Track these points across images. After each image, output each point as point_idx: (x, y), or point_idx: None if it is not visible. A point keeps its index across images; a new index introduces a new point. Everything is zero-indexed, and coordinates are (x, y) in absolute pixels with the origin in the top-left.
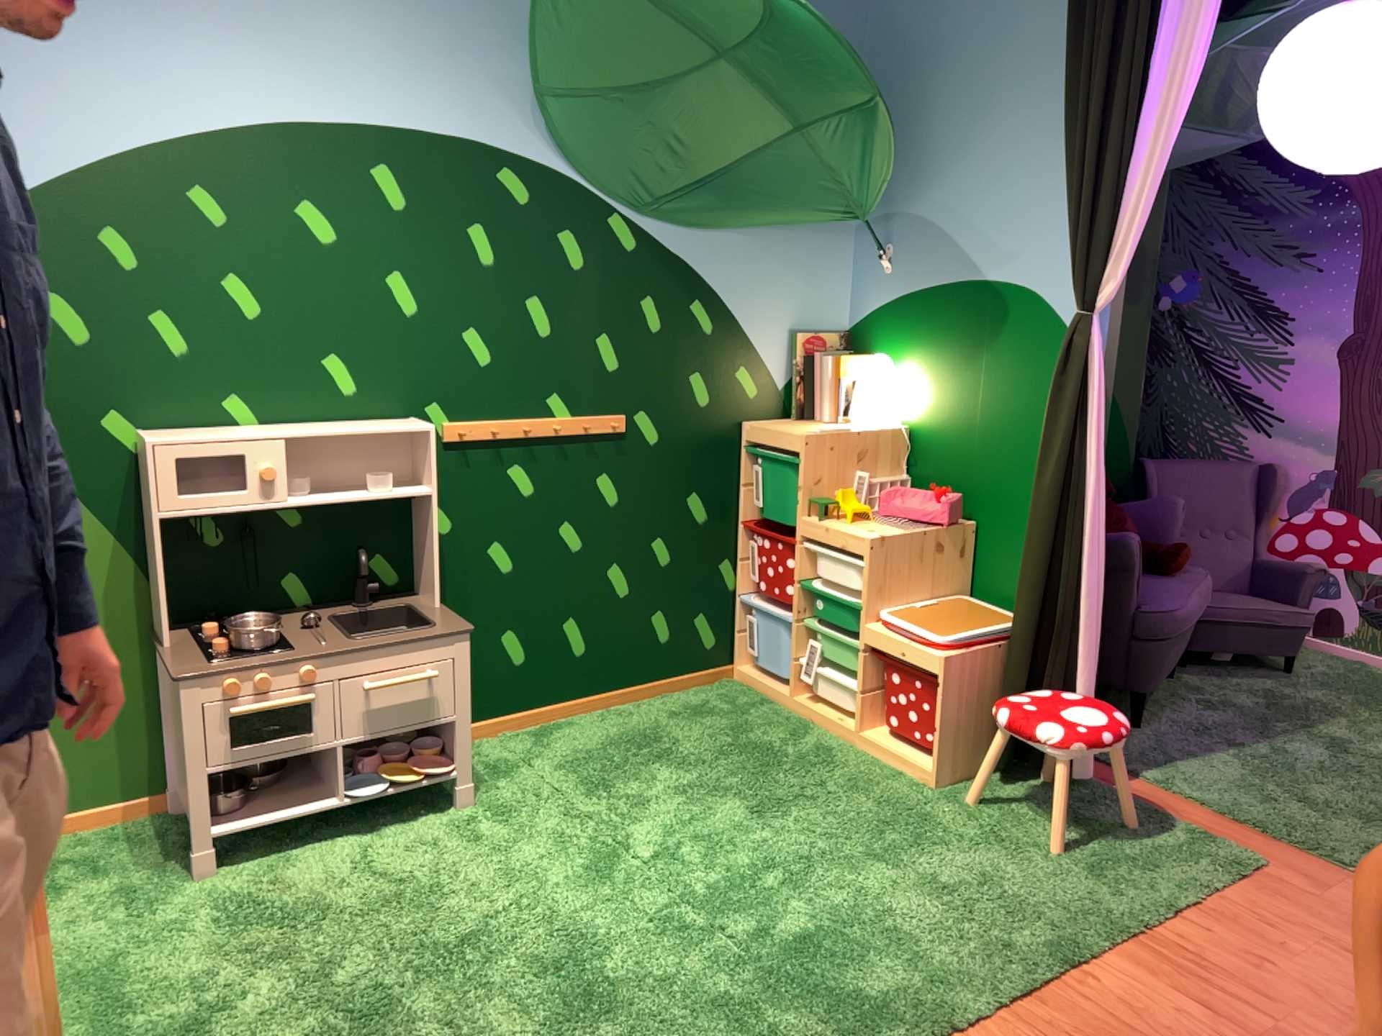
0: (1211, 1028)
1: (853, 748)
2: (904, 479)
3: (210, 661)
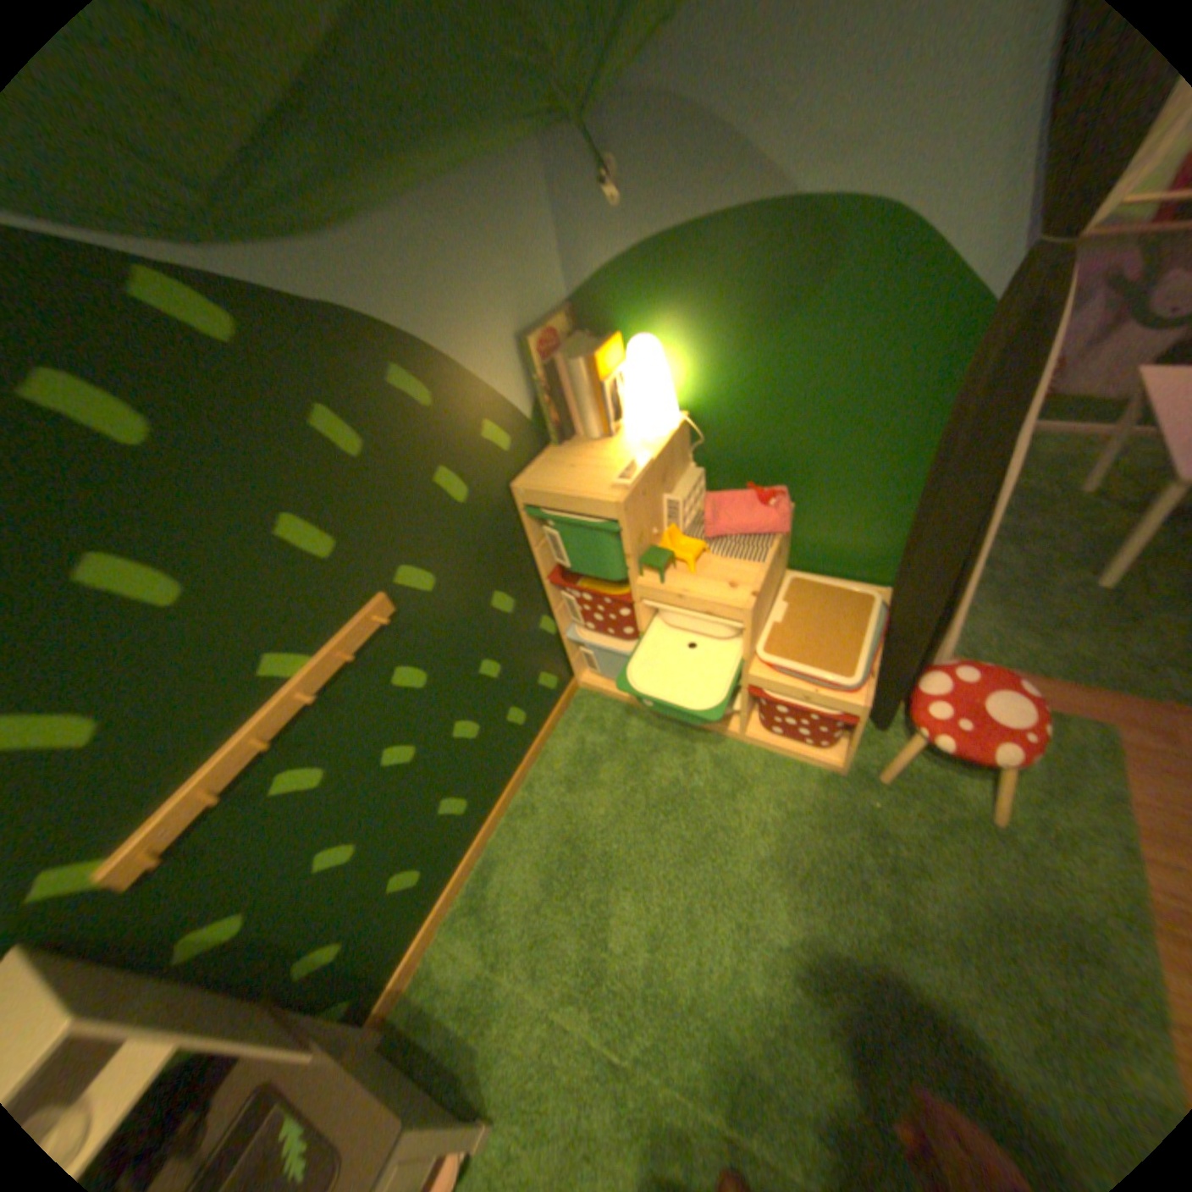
0: None
1: (741, 745)
2: (700, 474)
3: None
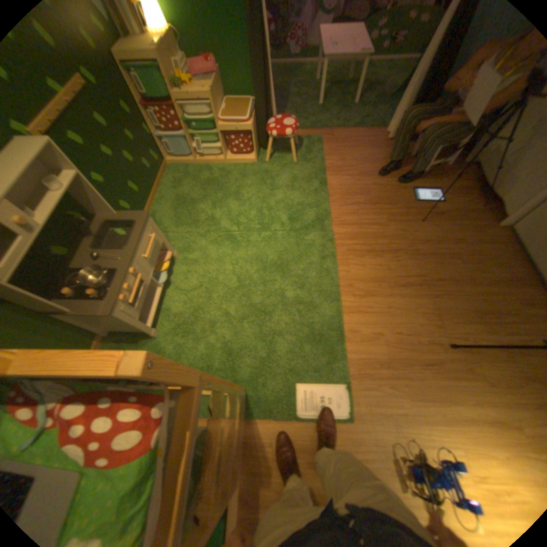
0: (352, 180)
1: (226, 165)
2: (183, 55)
3: (97, 299)
